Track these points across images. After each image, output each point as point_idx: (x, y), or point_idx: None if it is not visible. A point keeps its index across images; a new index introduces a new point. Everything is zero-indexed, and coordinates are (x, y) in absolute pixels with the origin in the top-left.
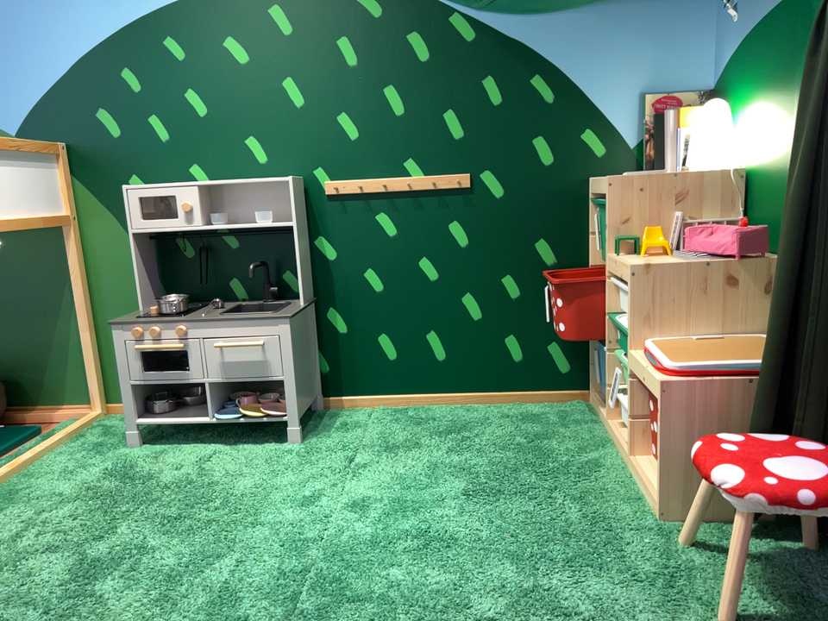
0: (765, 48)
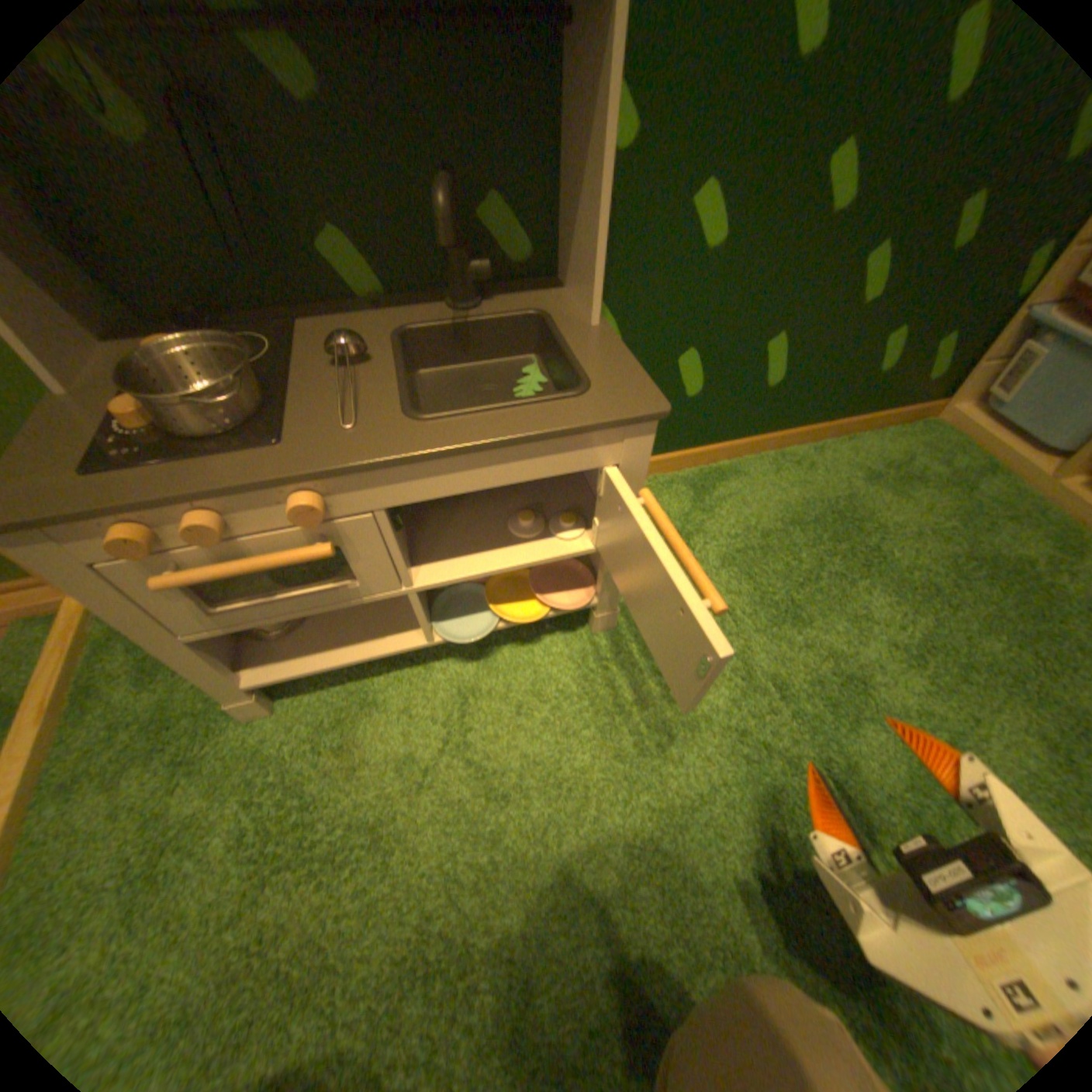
0: None
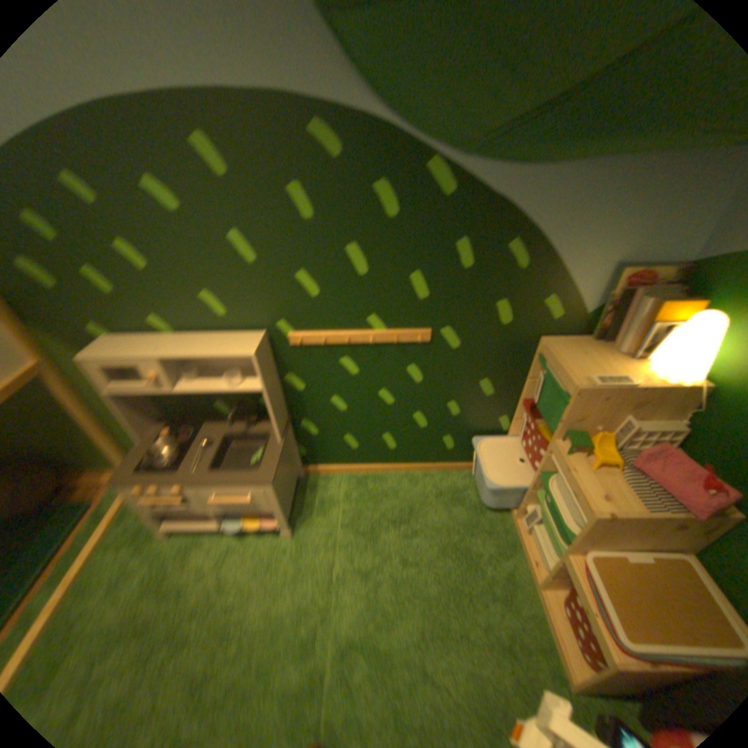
0: None
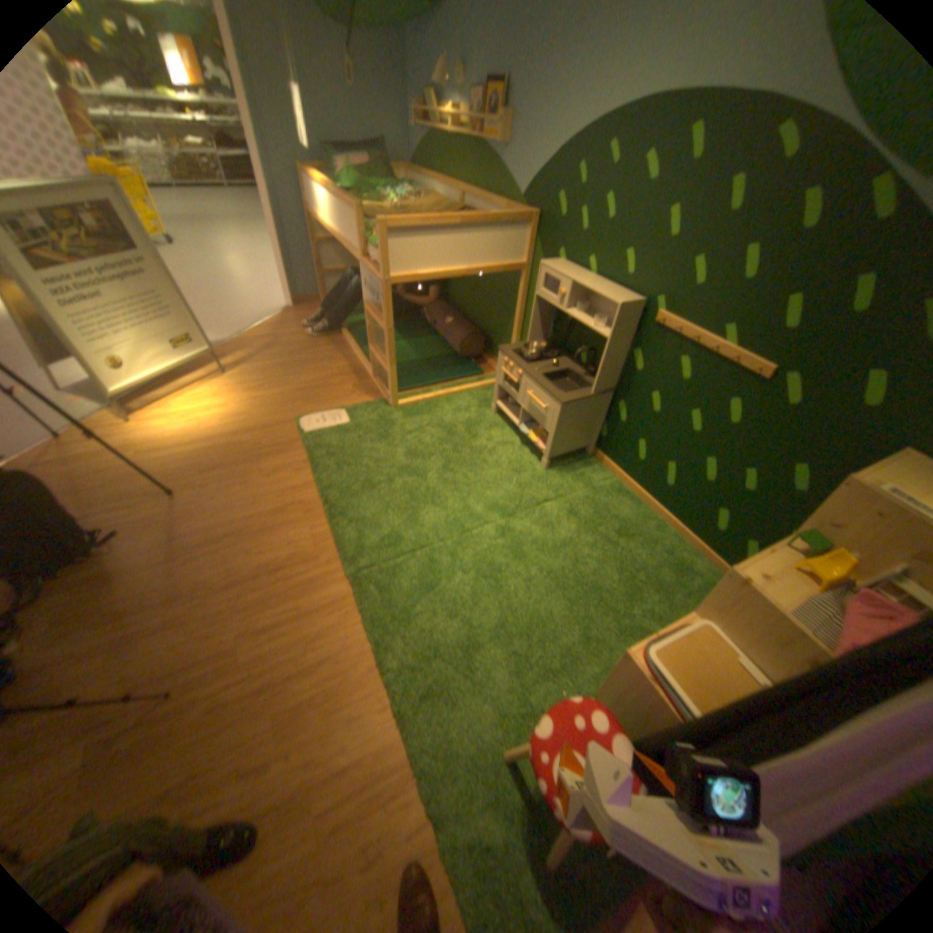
0: None
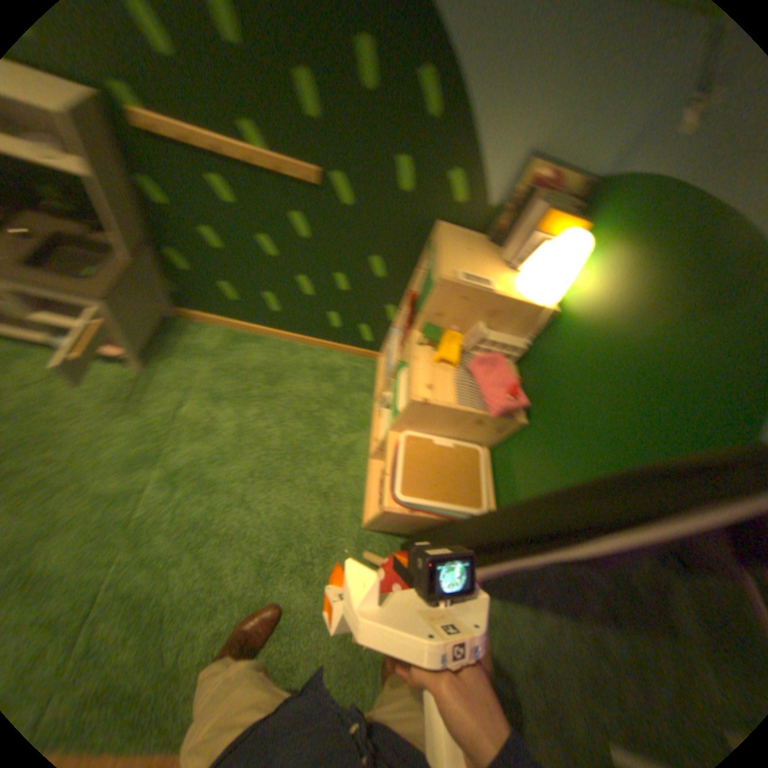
0: (668, 236)
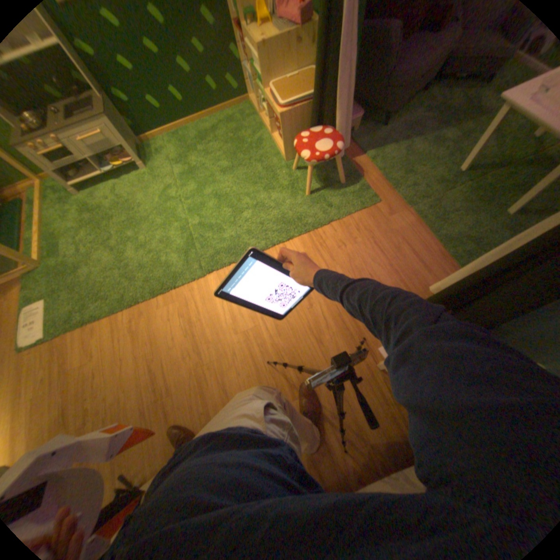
0: None
